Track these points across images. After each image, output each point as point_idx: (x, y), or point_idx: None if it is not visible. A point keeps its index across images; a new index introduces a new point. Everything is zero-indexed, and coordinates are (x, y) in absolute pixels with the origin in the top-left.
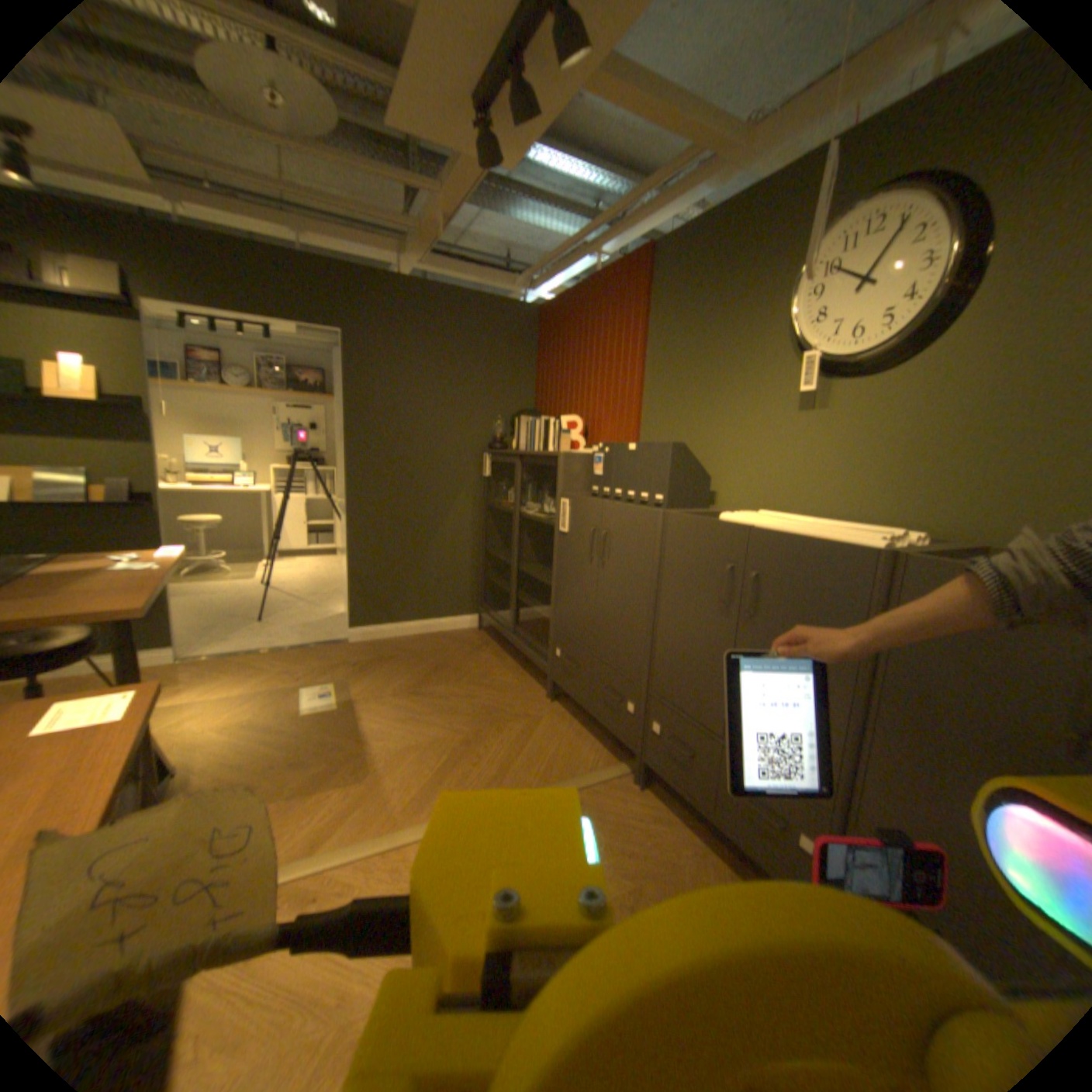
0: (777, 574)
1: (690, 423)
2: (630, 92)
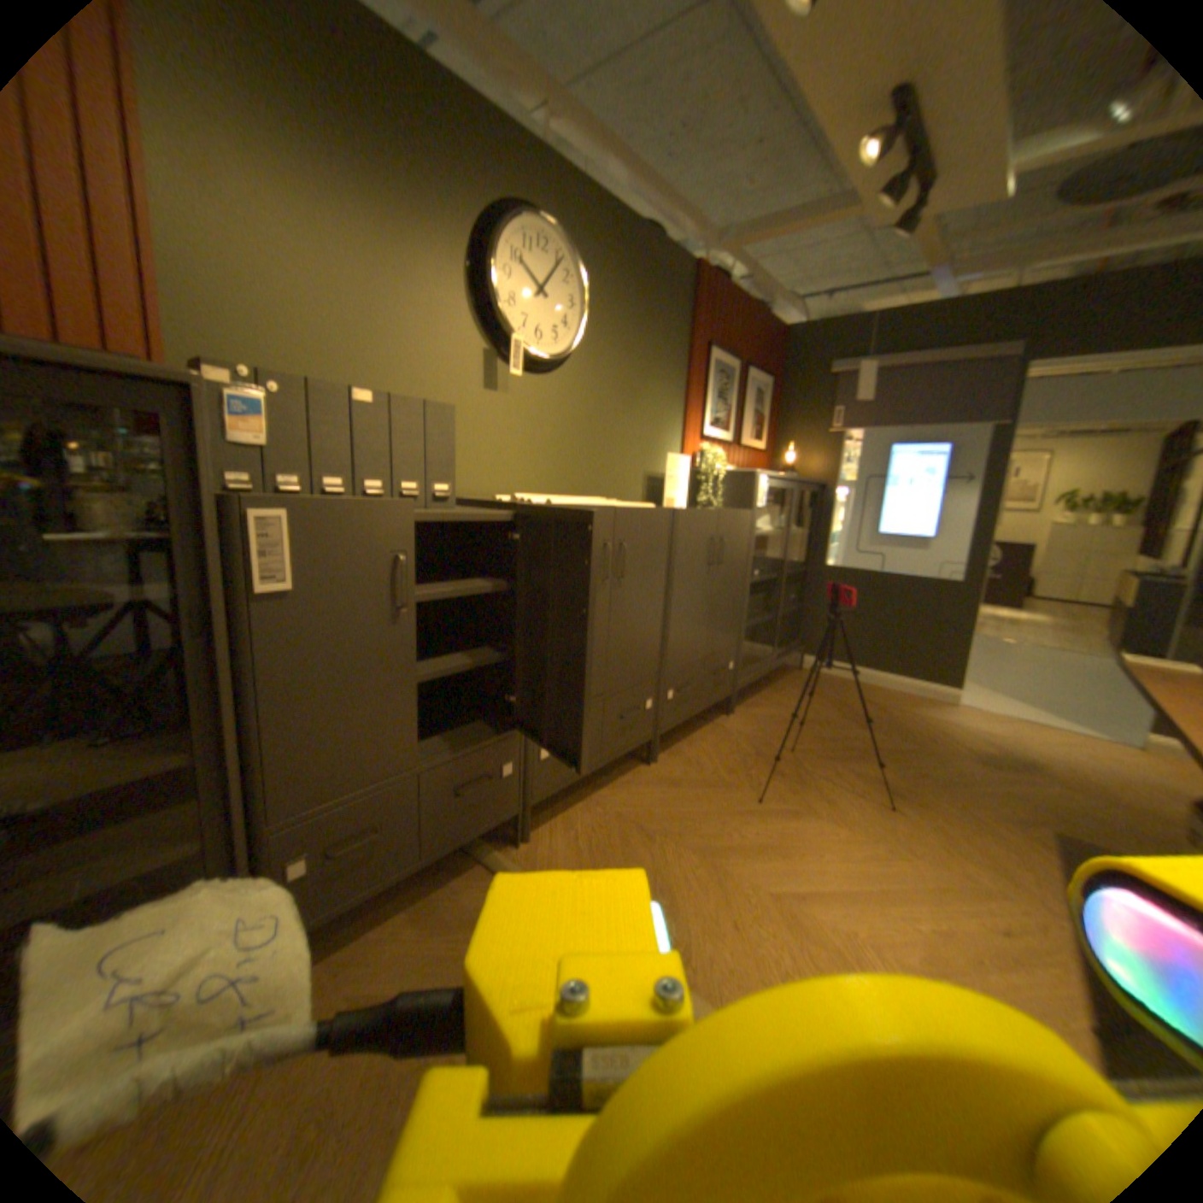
0: (631, 537)
1: (323, 356)
2: None
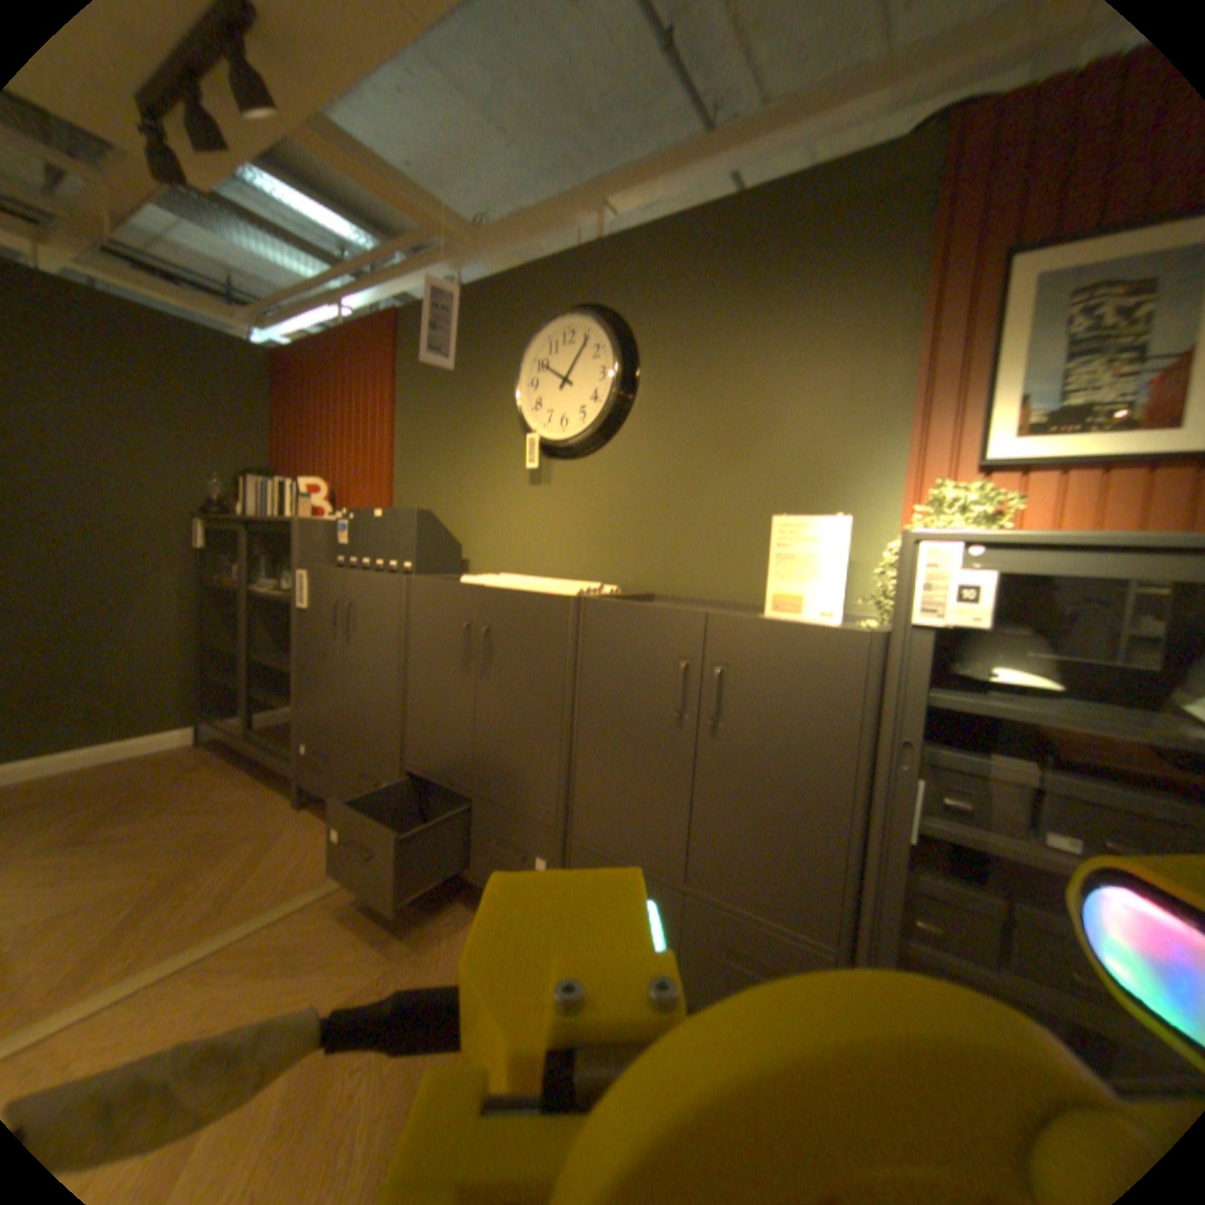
0: (503, 622)
1: (441, 490)
2: (343, 157)
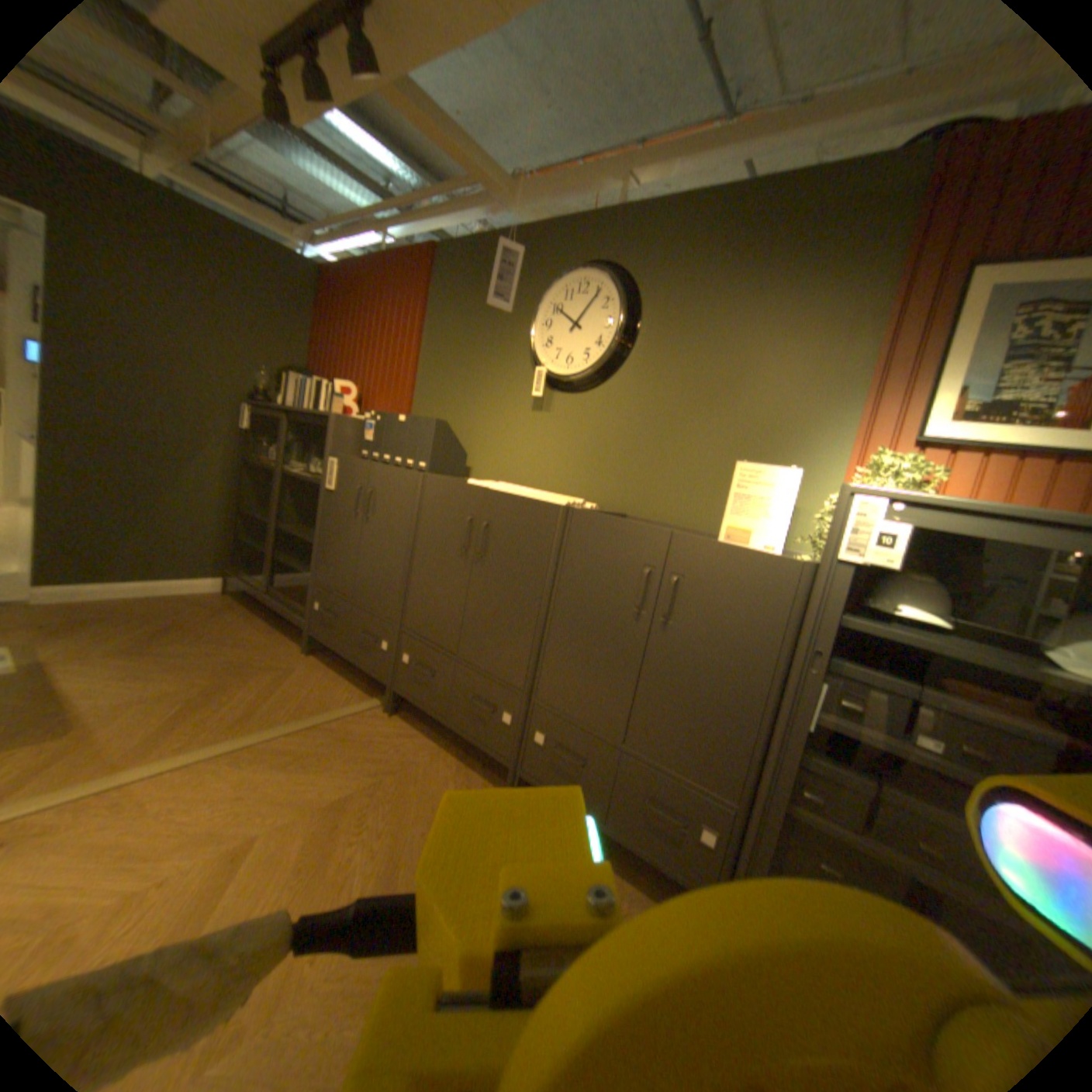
0: (501, 521)
1: (454, 405)
2: (415, 110)
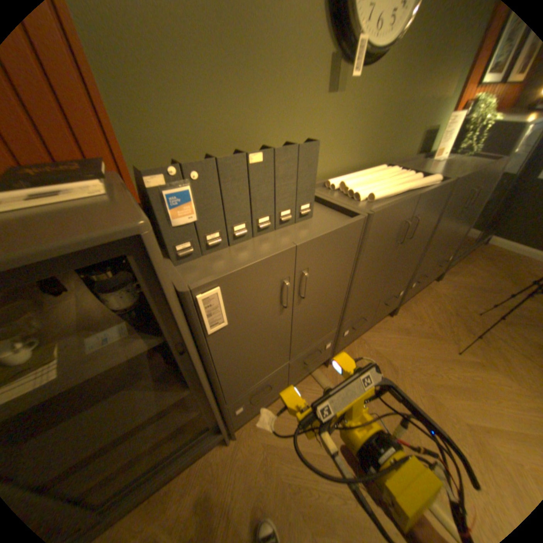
0: (424, 211)
1: (219, 102)
2: None
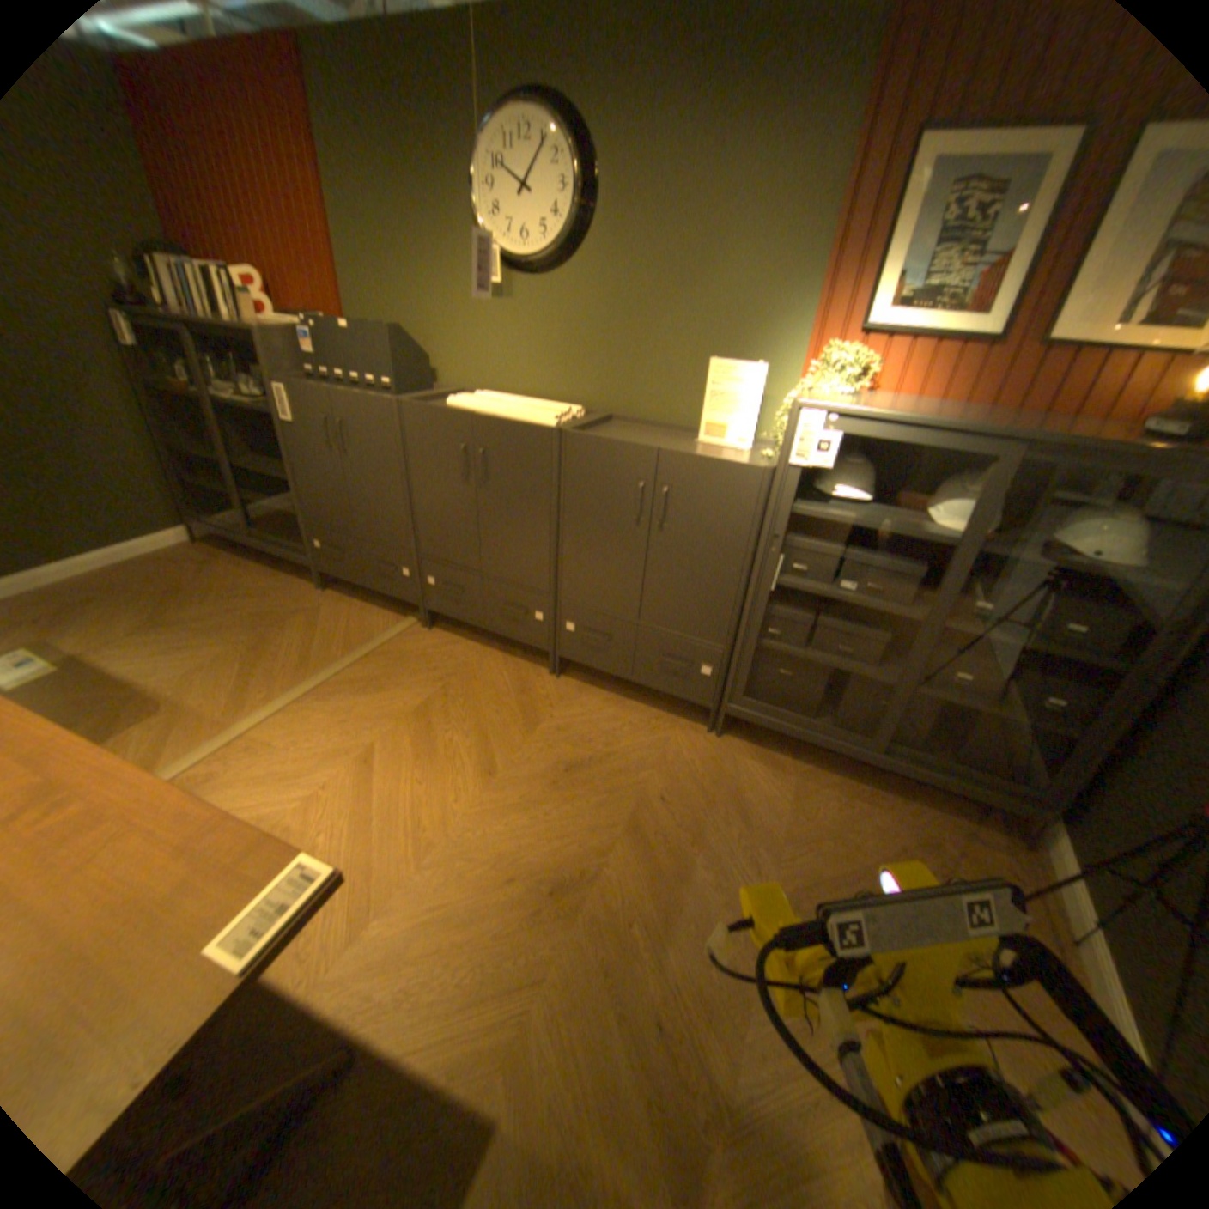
0: (496, 448)
1: (396, 294)
2: None
